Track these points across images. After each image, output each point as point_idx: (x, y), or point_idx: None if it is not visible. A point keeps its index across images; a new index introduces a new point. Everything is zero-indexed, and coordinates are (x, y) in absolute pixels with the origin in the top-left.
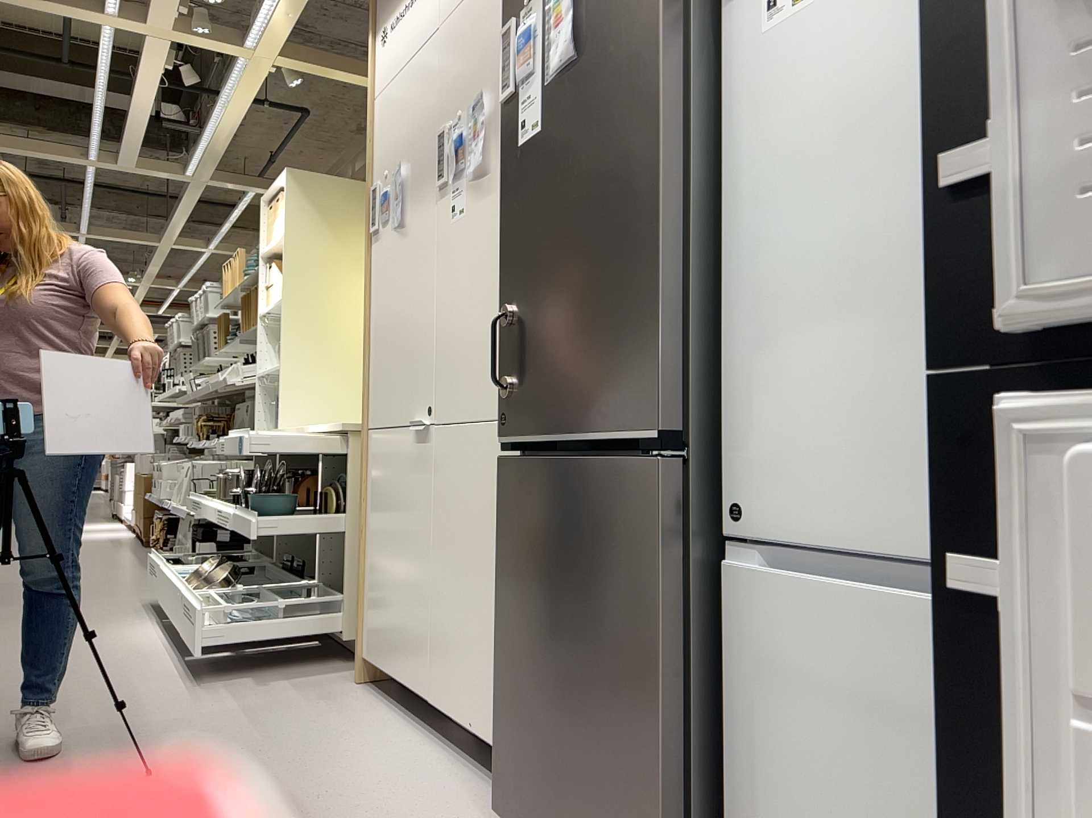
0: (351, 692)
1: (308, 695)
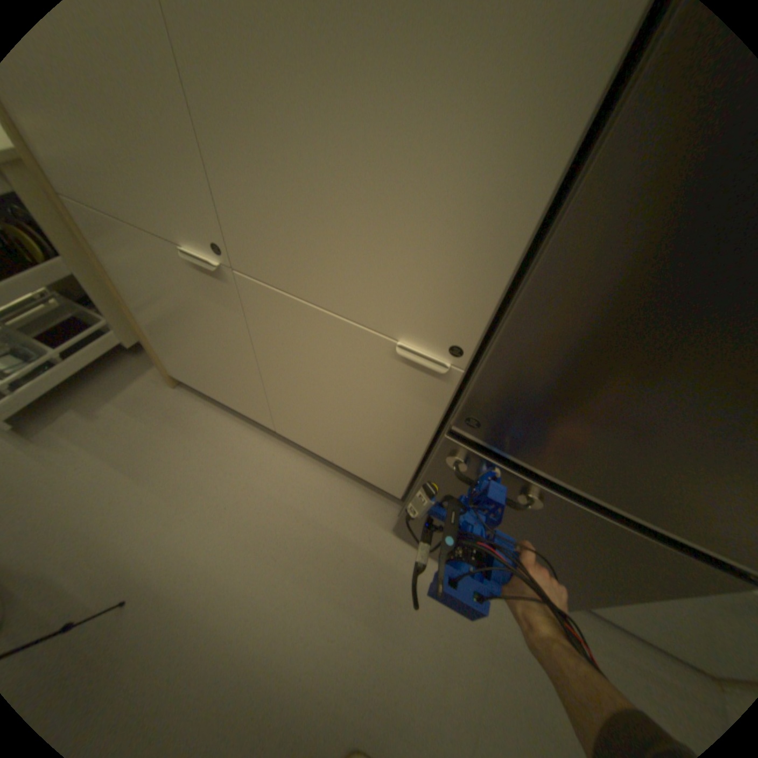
0: (177, 402)
1: (145, 419)
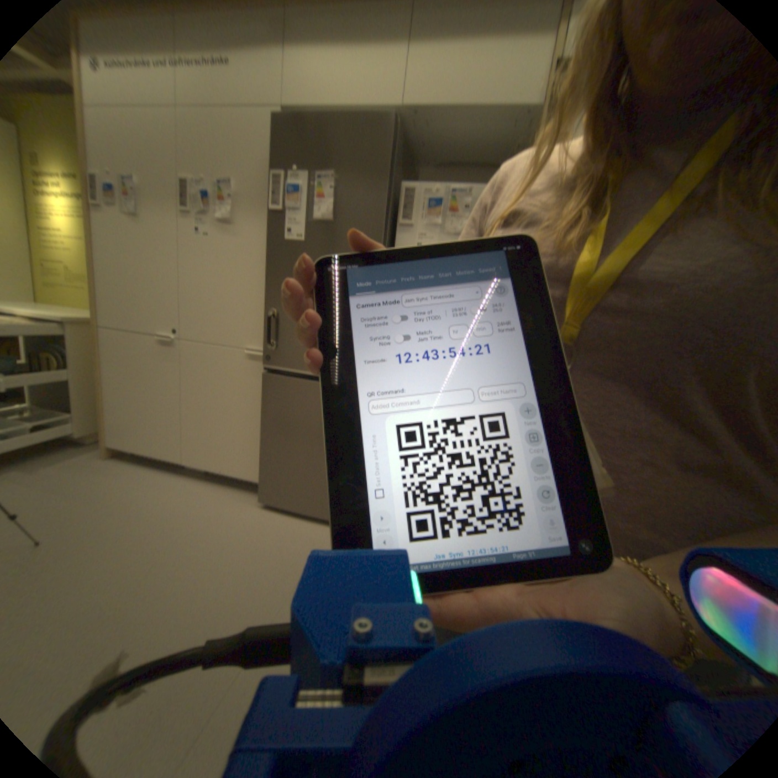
0: (105, 467)
1: (77, 475)
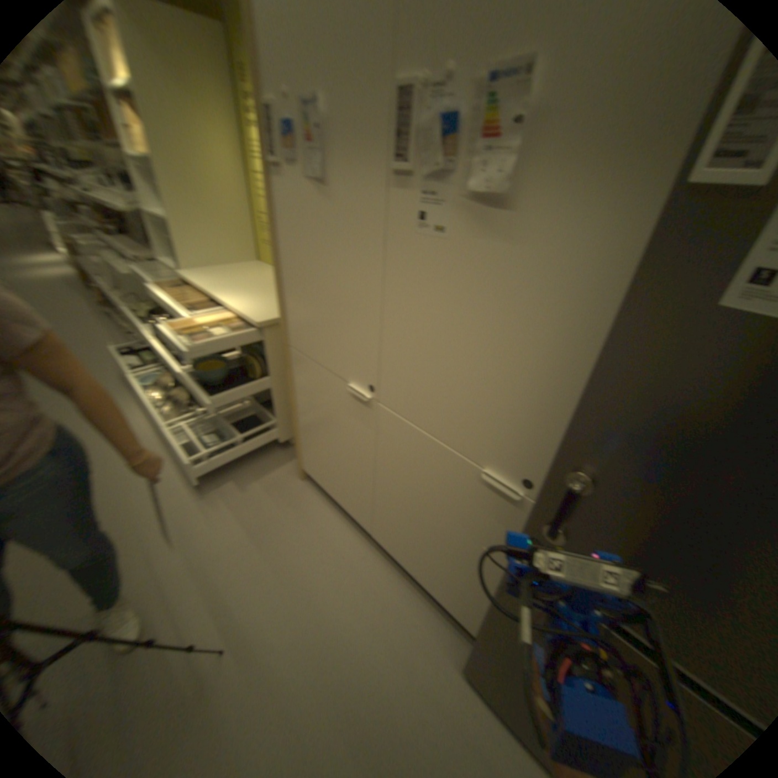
0: (300, 492)
1: (274, 500)
